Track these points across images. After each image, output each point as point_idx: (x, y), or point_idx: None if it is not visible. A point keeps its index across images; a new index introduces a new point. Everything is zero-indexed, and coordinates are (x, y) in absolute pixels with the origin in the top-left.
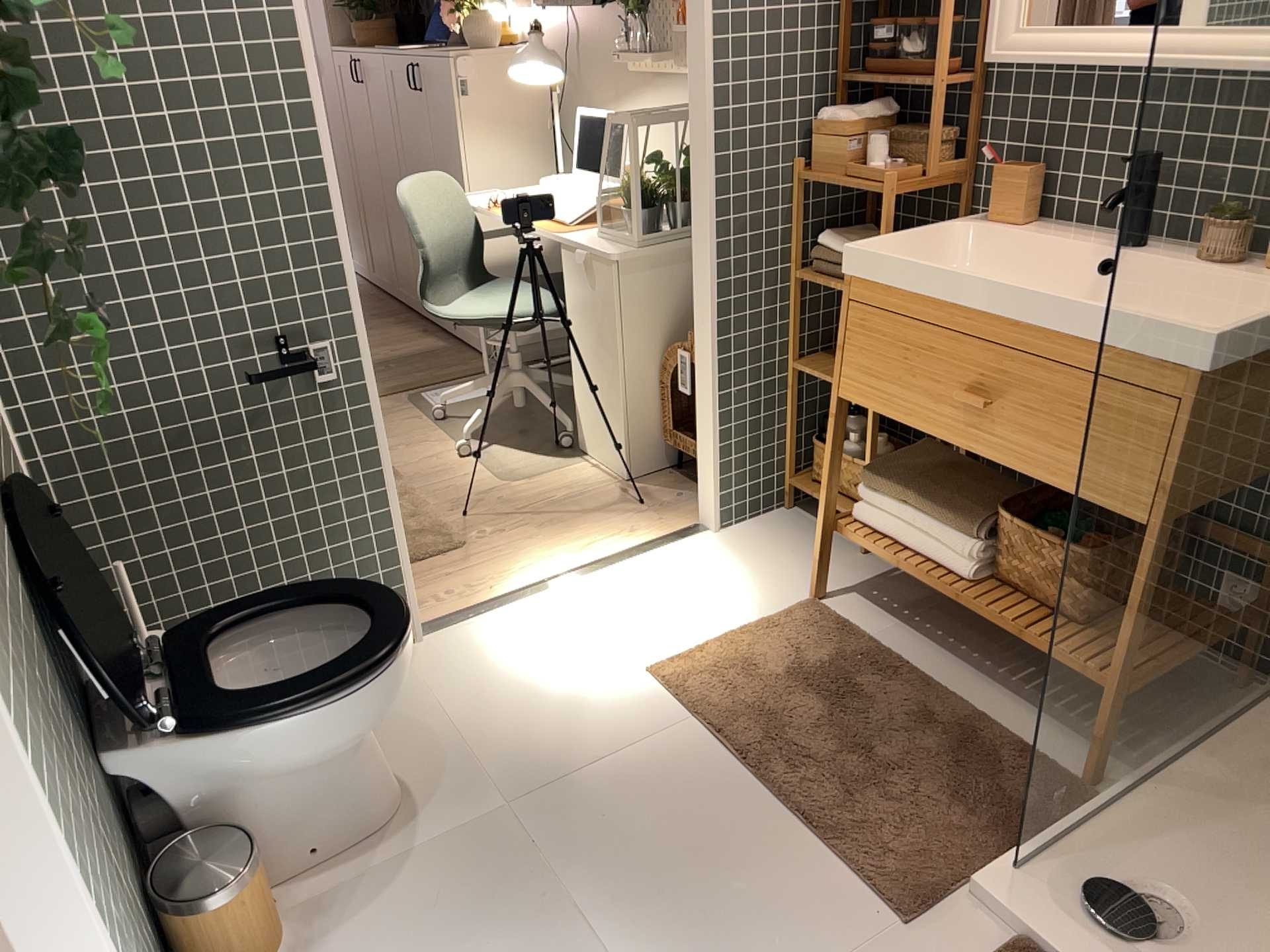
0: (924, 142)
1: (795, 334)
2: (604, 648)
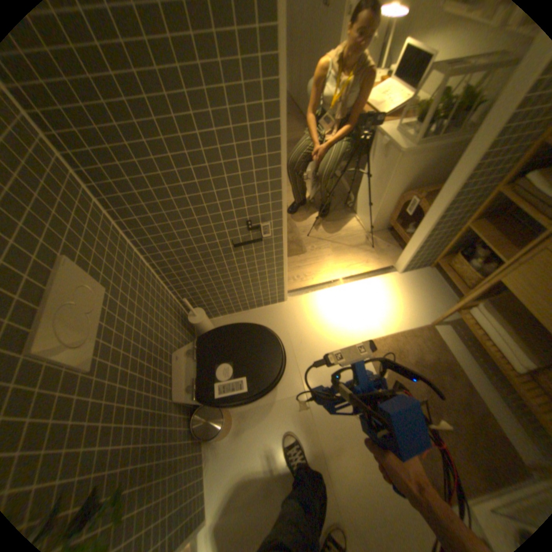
0: None
1: (480, 213)
2: (348, 324)
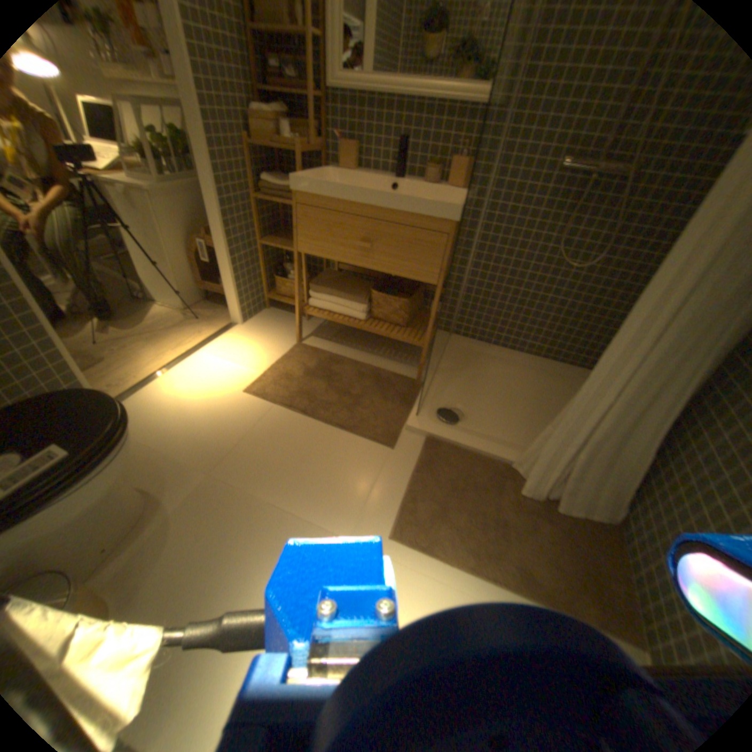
0: (301, 125)
1: (258, 225)
2: (214, 386)
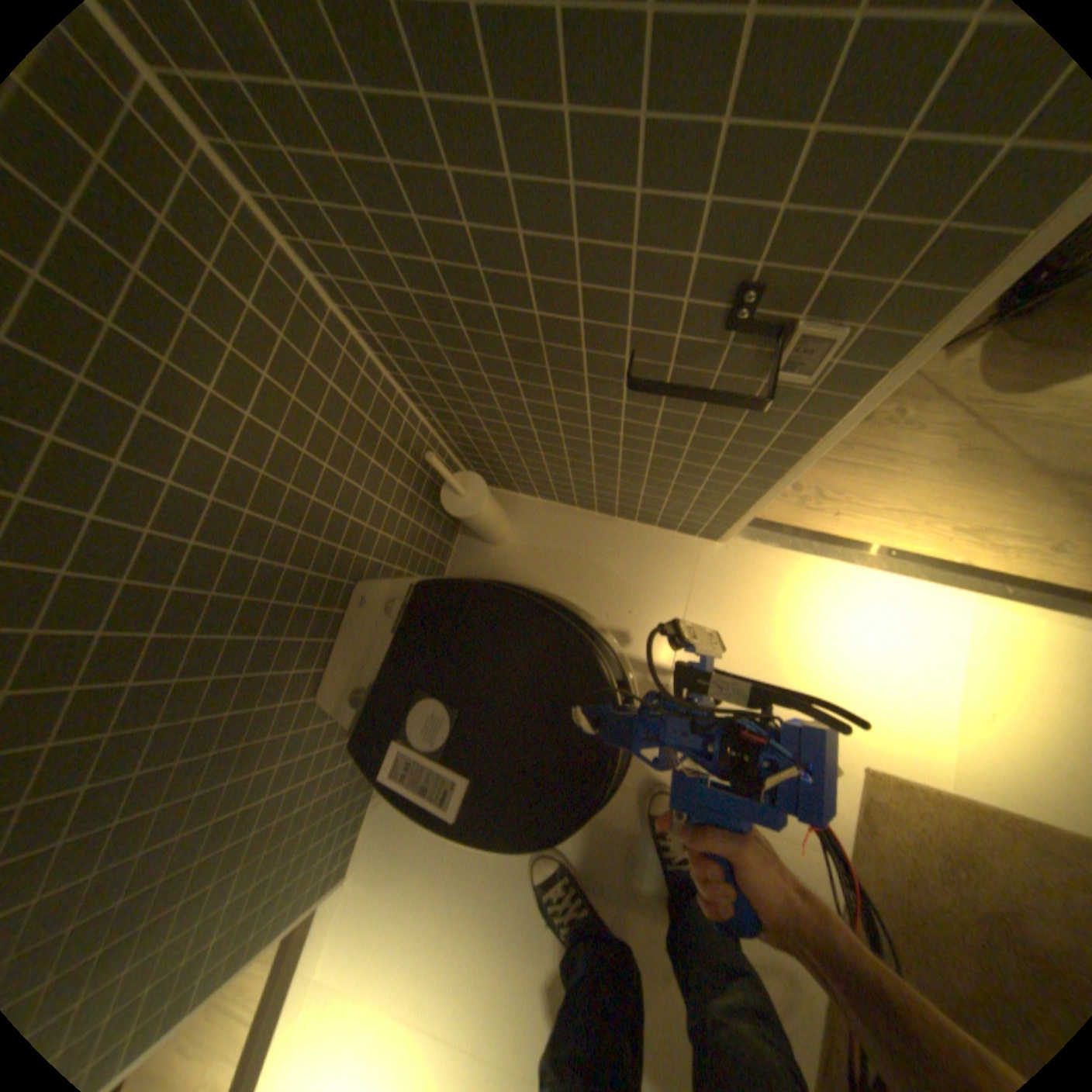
0: None
1: None
2: (862, 702)
